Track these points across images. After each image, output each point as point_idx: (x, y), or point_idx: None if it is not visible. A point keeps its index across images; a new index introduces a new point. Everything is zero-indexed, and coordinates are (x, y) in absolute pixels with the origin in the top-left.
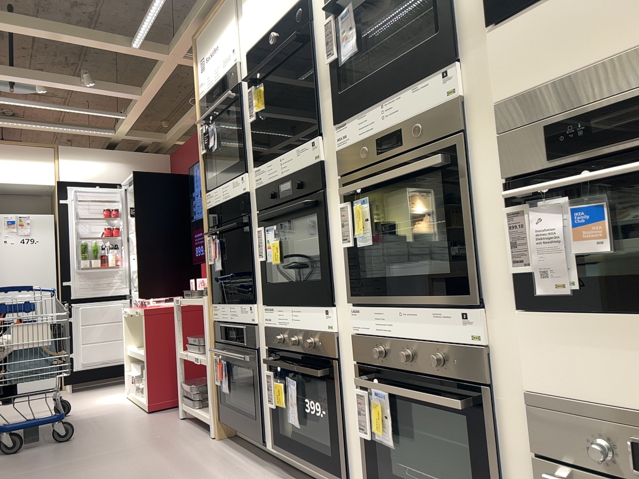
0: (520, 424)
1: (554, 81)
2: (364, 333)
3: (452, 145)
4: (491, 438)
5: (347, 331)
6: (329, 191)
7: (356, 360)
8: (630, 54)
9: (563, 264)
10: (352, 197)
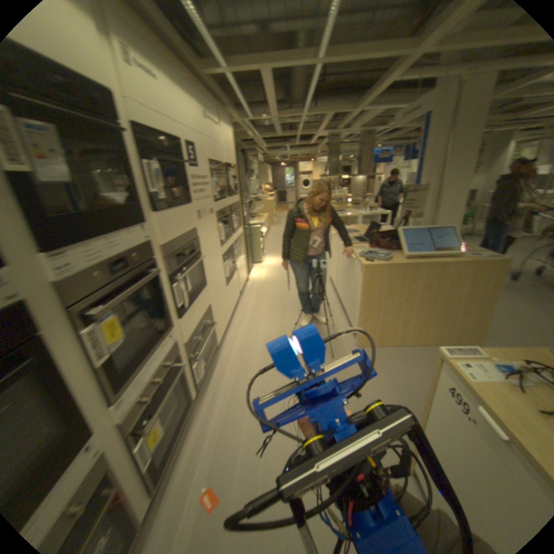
0: (184, 357)
1: (174, 239)
2: (128, 408)
3: (153, 263)
4: (183, 370)
5: (108, 432)
6: (47, 331)
7: (124, 436)
8: (180, 234)
9: (187, 297)
10: (95, 318)
